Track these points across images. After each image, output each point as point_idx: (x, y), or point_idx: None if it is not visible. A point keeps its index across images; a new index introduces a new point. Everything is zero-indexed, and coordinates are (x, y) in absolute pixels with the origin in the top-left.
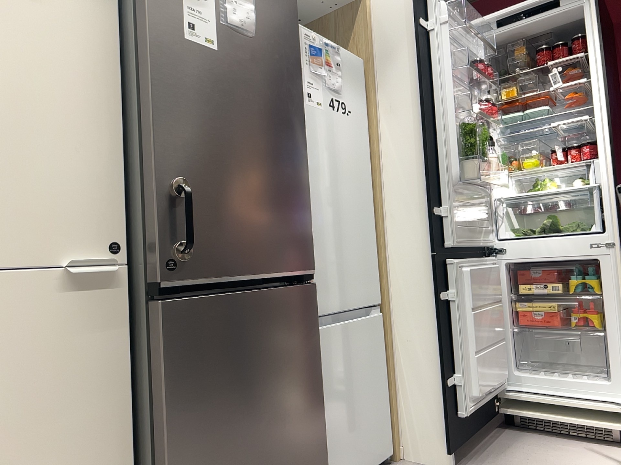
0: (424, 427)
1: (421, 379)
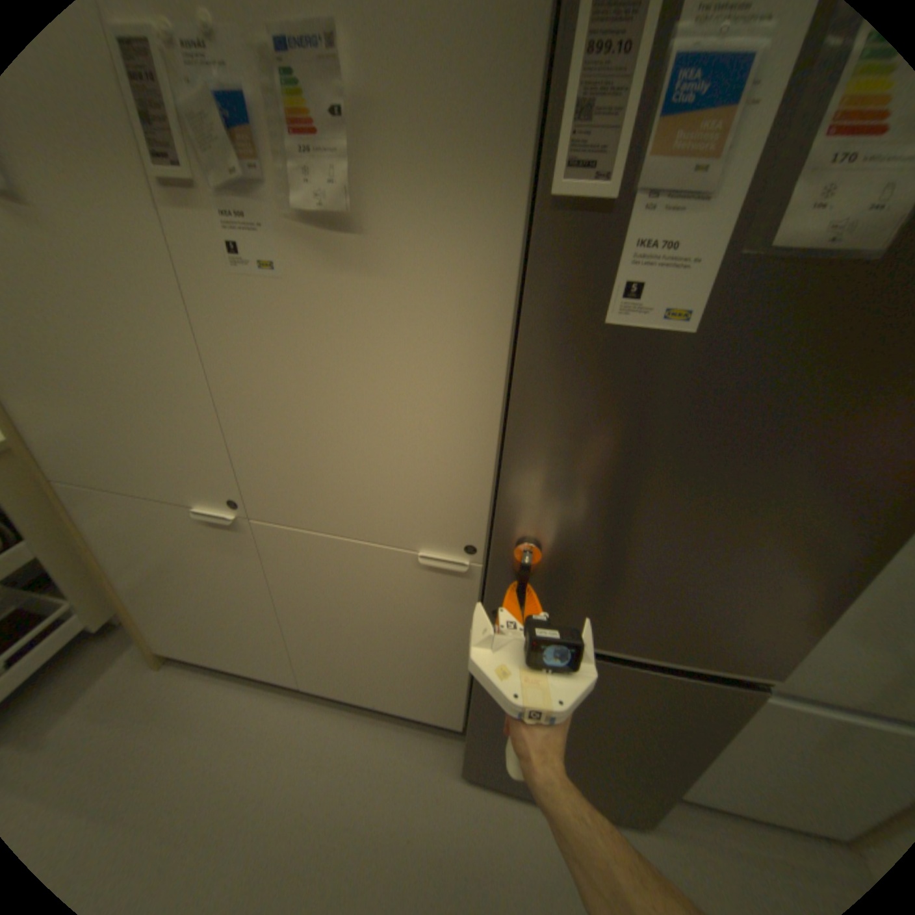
0: None
1: None
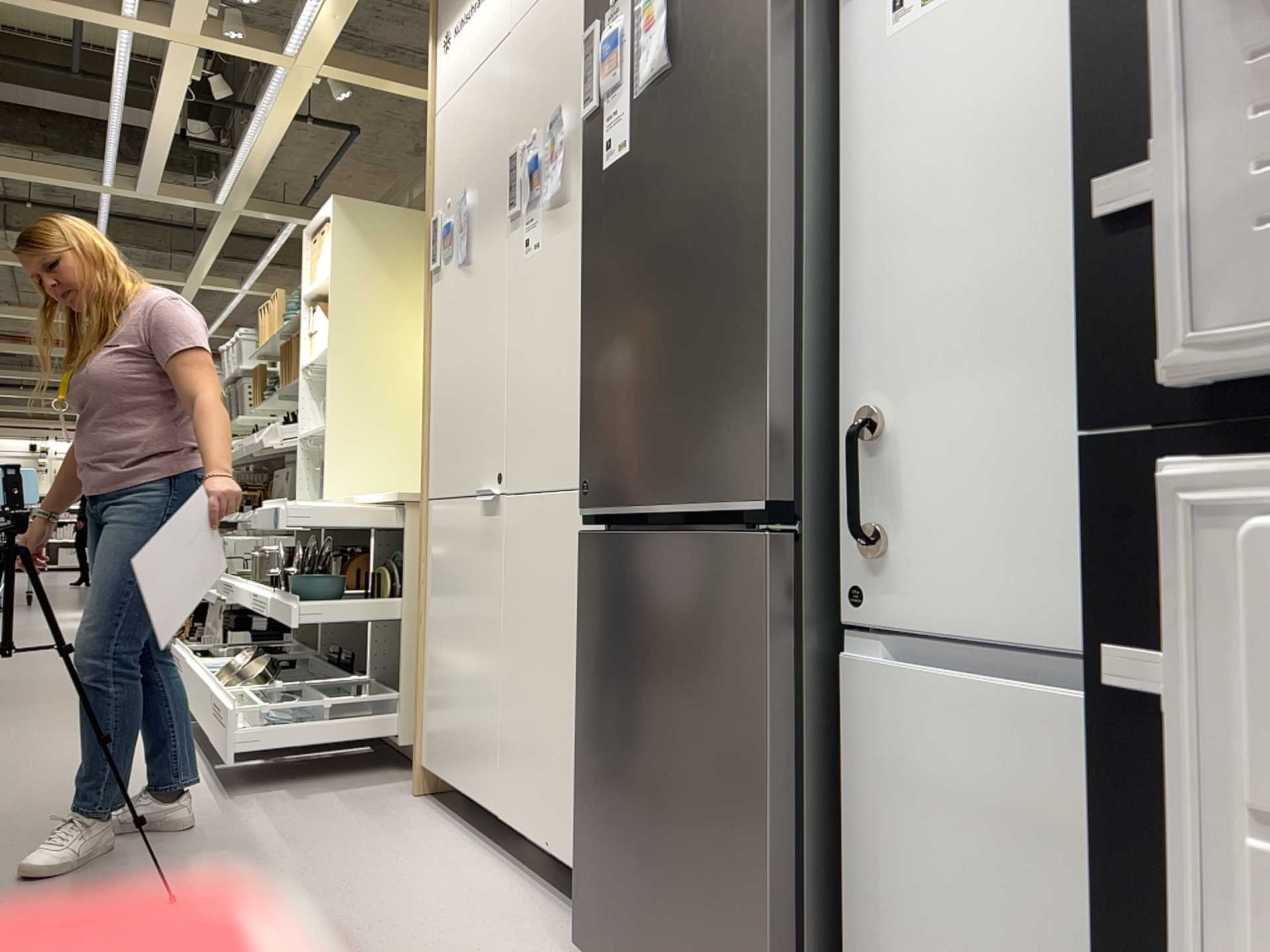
0: None
1: None
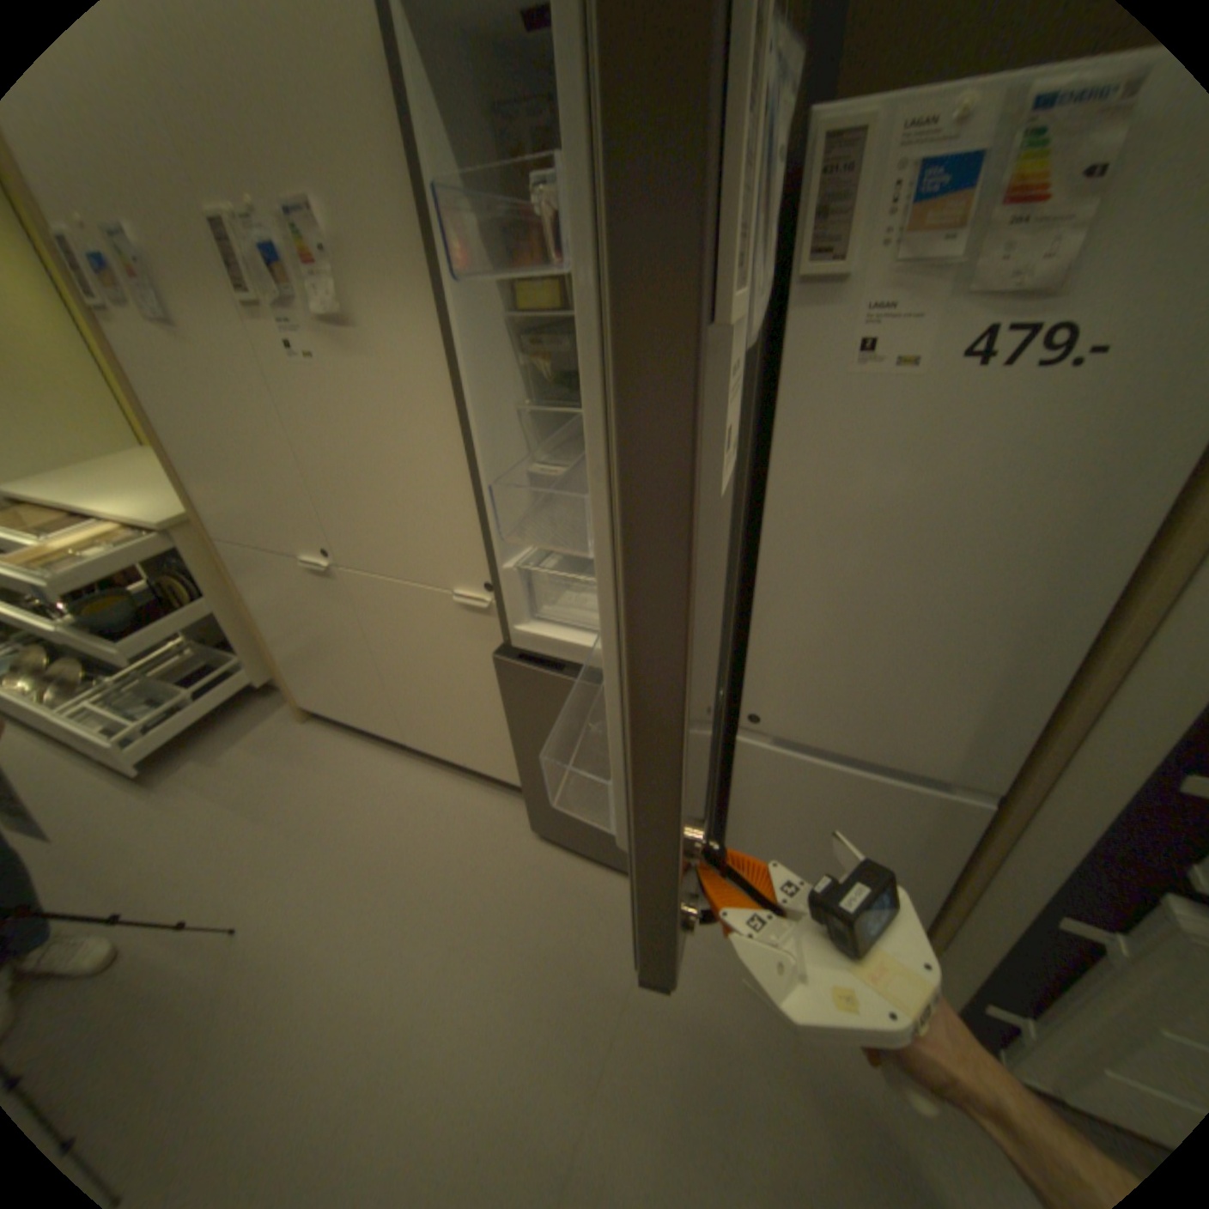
0: (962, 984)
1: (992, 944)
